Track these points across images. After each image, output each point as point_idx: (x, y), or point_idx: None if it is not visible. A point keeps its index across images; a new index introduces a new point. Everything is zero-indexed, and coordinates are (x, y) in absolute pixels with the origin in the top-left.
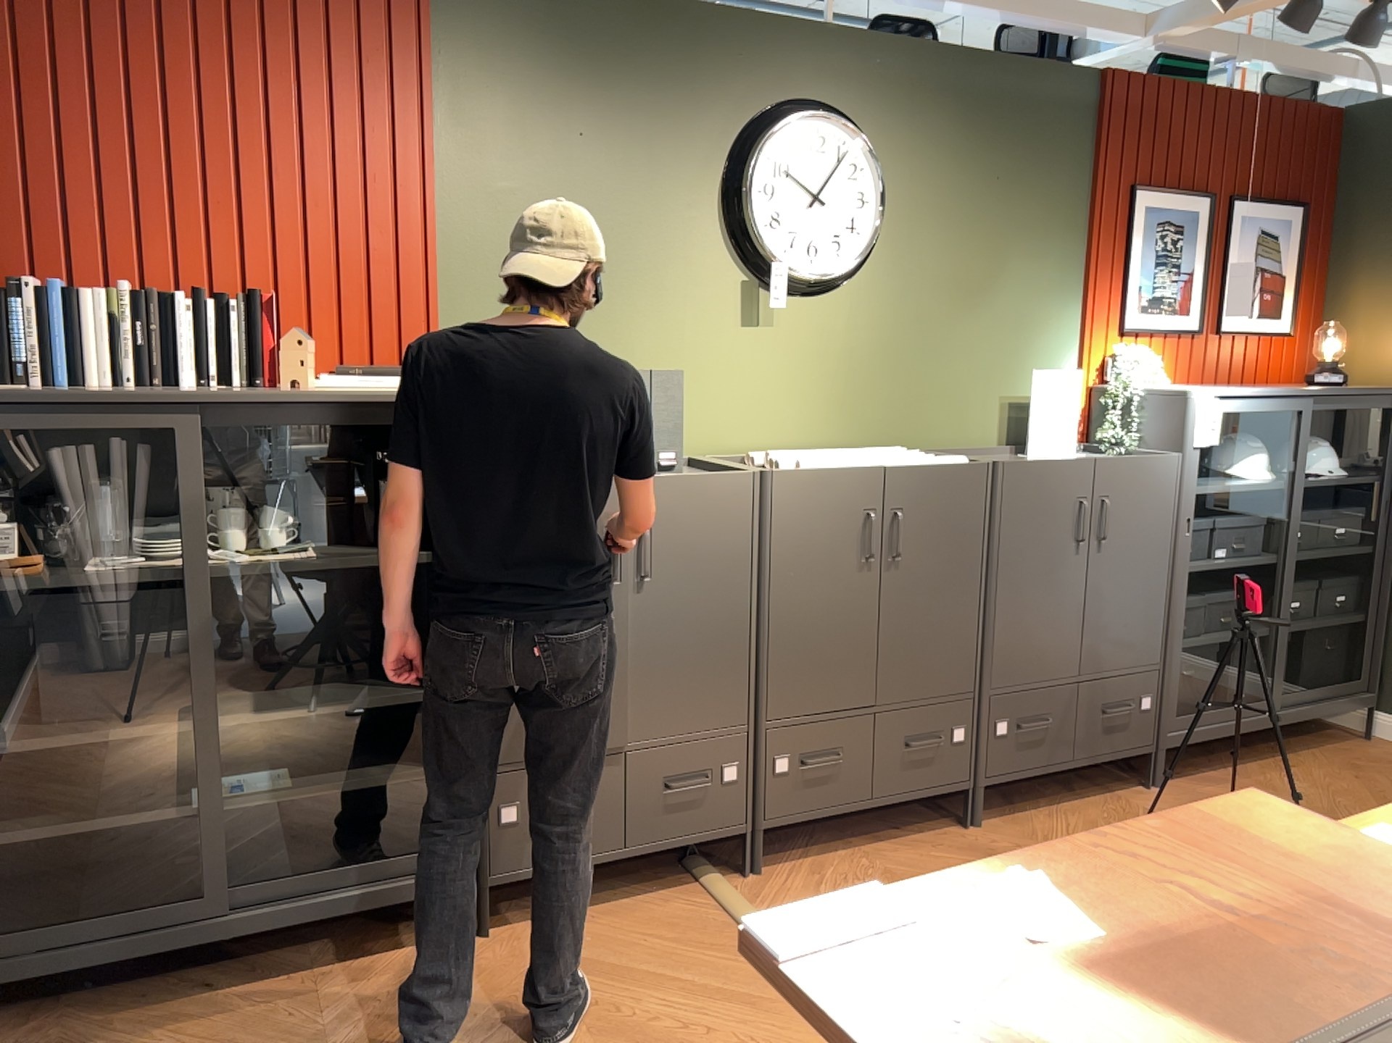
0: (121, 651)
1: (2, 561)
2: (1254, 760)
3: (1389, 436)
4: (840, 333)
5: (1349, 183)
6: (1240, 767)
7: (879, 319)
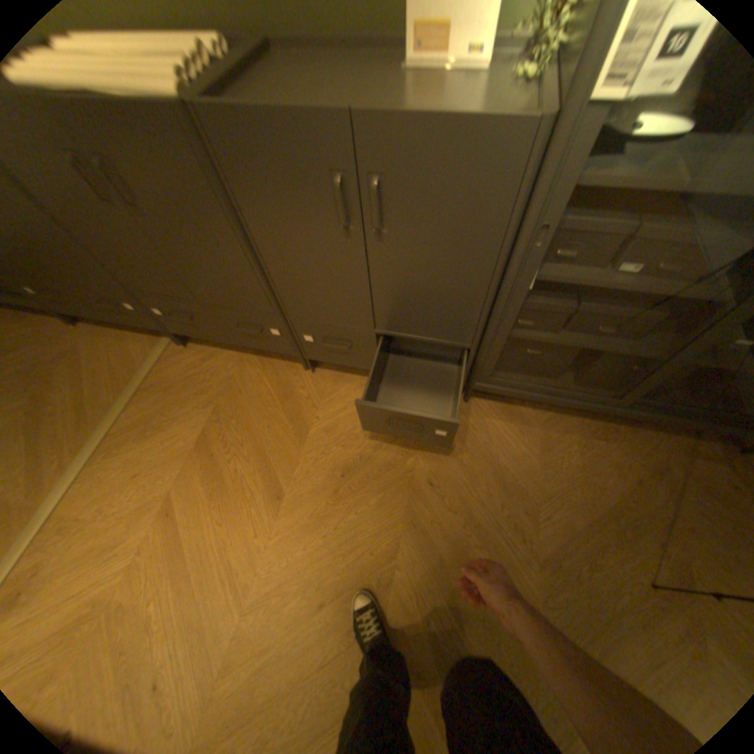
0: None
1: None
2: (583, 416)
3: None
4: None
5: None
6: (558, 416)
7: None
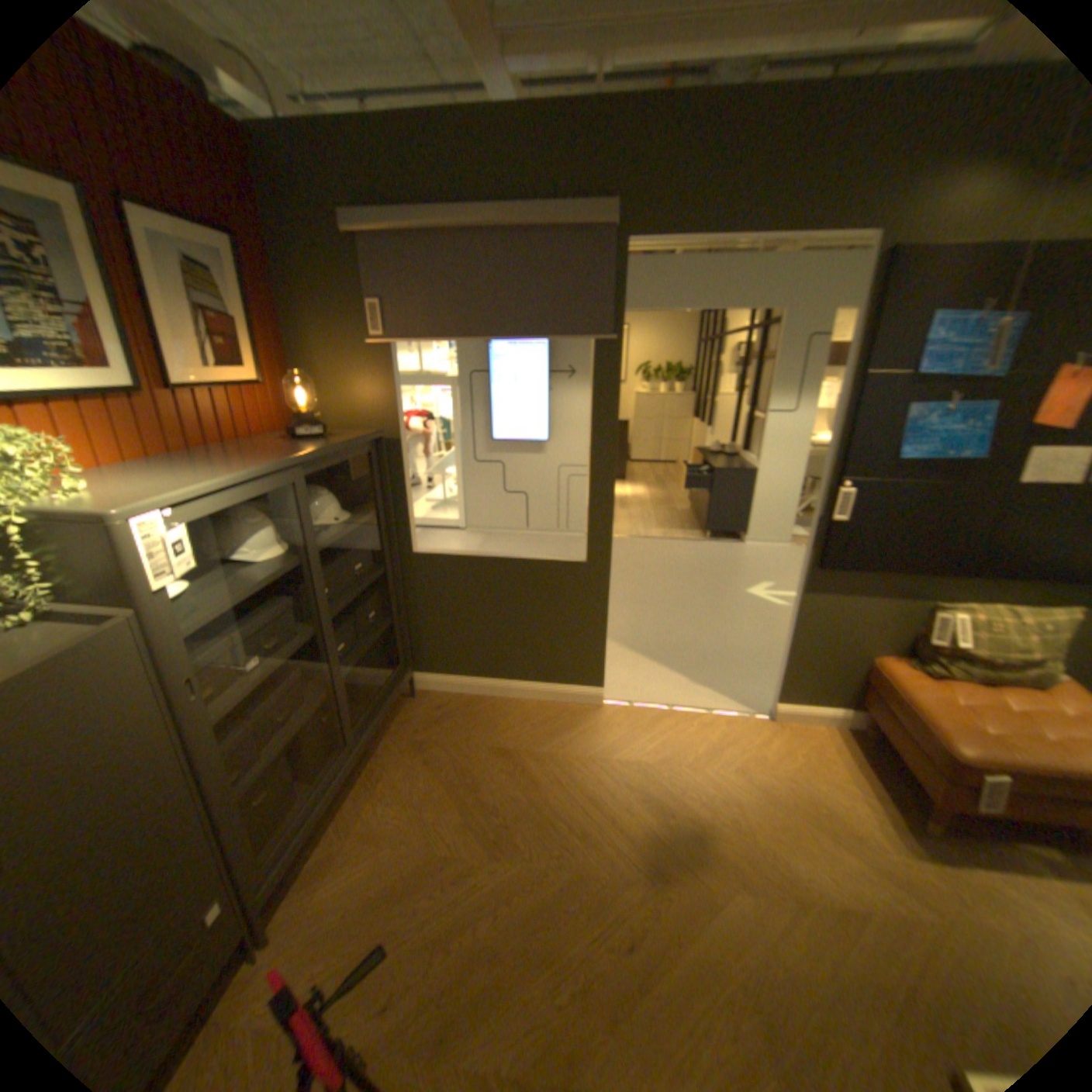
0: None
1: None
2: (343, 794)
3: (373, 474)
4: None
5: (270, 214)
6: (335, 818)
7: None
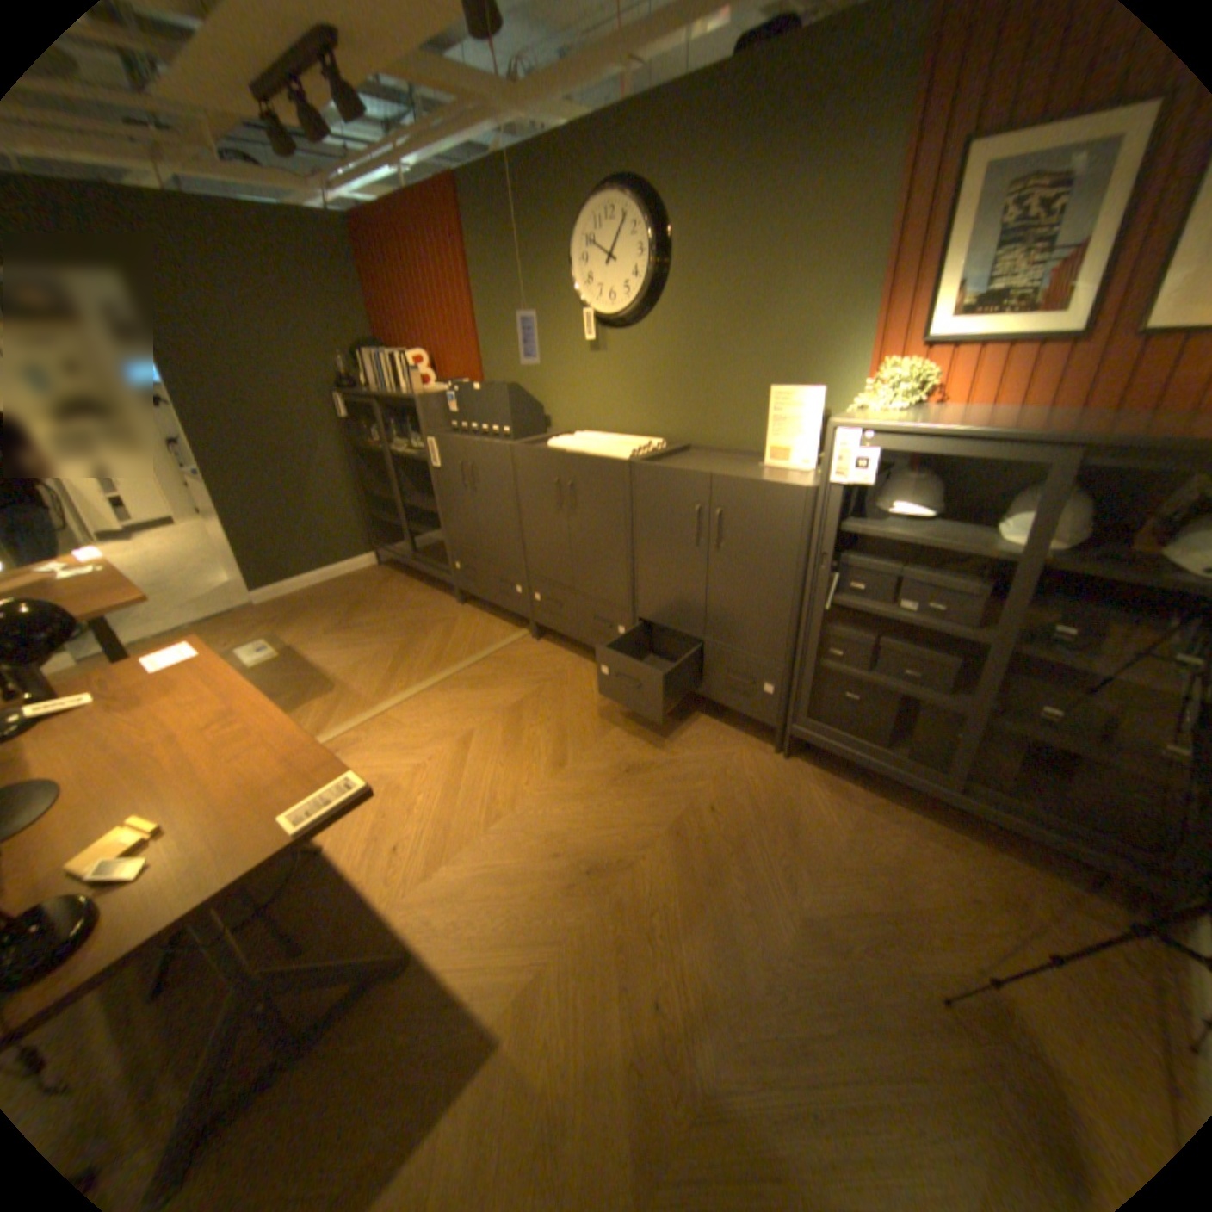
0: (394, 474)
1: (368, 441)
2: (928, 817)
3: None
4: (644, 355)
5: None
6: (894, 806)
7: (671, 342)
